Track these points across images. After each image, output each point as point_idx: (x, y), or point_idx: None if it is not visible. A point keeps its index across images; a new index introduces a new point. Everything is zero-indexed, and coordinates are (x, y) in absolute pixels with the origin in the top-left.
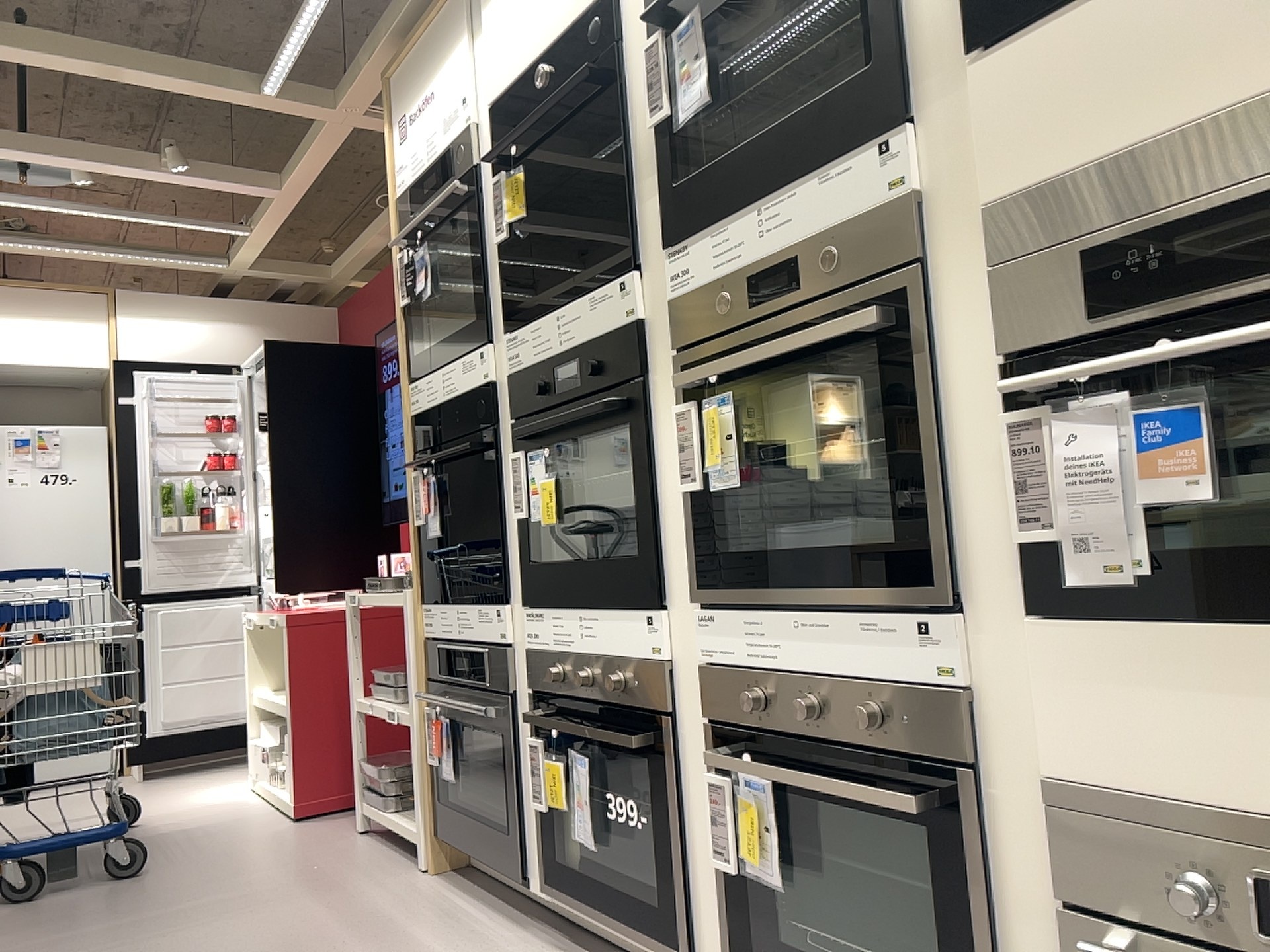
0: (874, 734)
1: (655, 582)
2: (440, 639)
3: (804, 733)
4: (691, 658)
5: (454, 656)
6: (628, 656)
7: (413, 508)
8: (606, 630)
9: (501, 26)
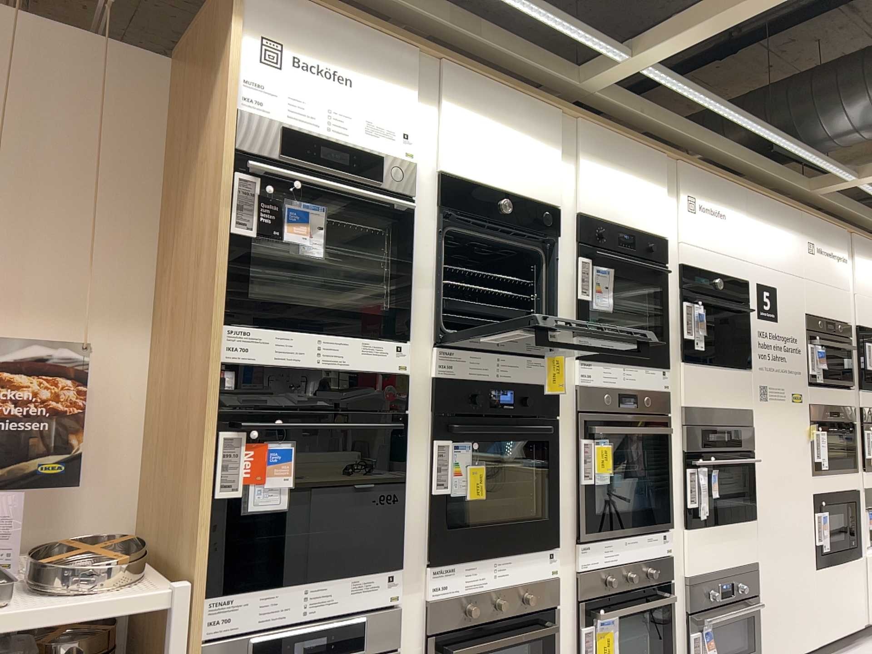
0: (656, 578)
1: (557, 532)
2: (252, 630)
3: (623, 589)
4: (567, 571)
5: (292, 642)
6: (534, 579)
7: (221, 476)
8: (518, 567)
9: (468, 134)
